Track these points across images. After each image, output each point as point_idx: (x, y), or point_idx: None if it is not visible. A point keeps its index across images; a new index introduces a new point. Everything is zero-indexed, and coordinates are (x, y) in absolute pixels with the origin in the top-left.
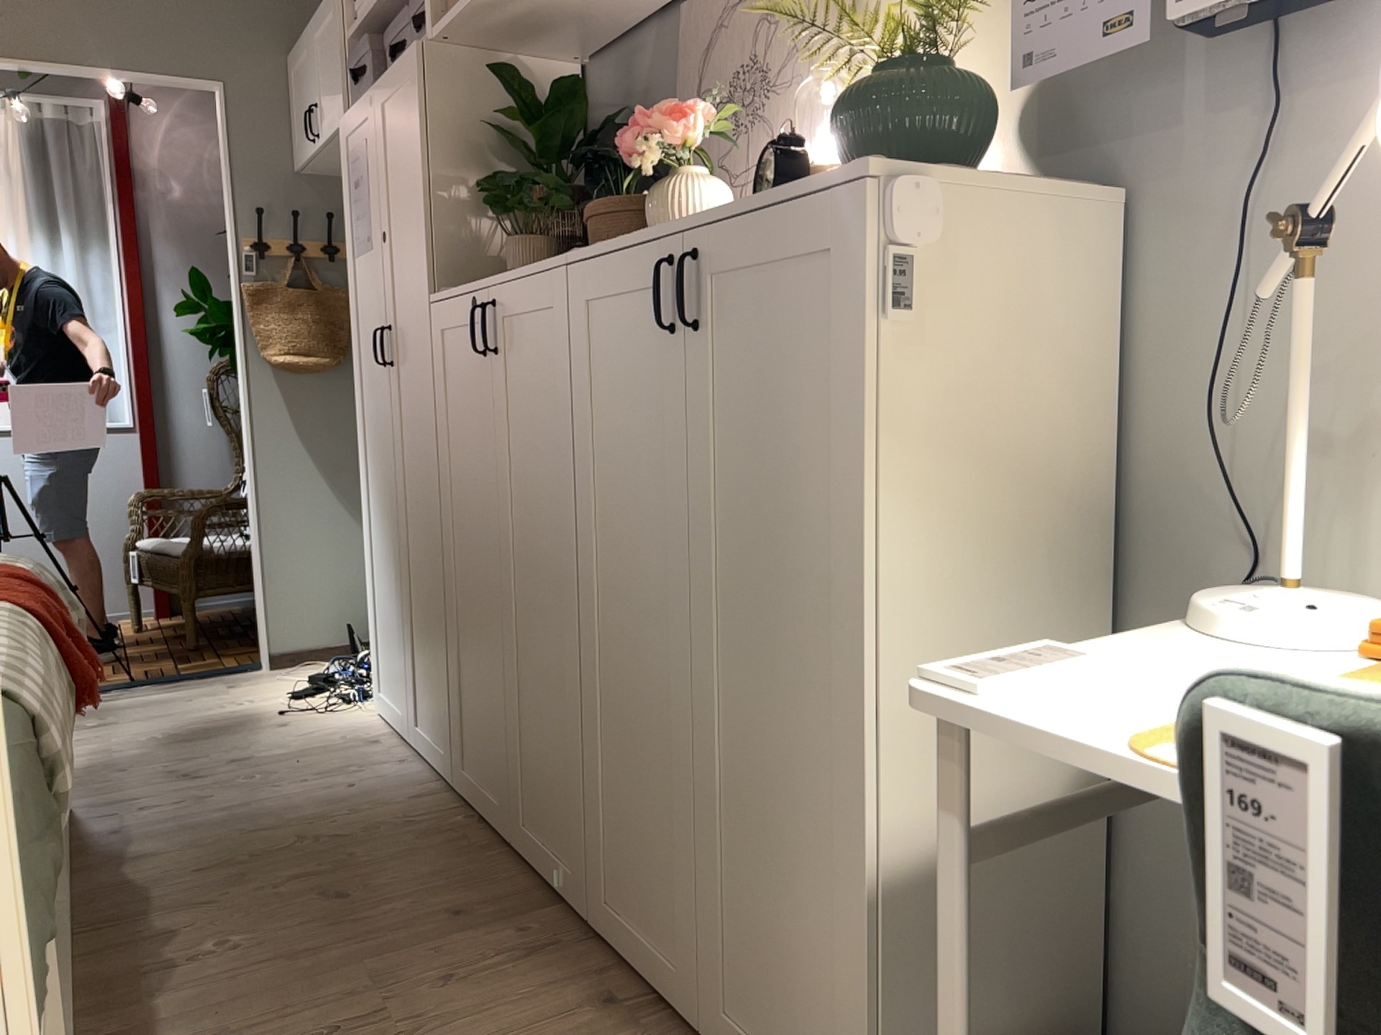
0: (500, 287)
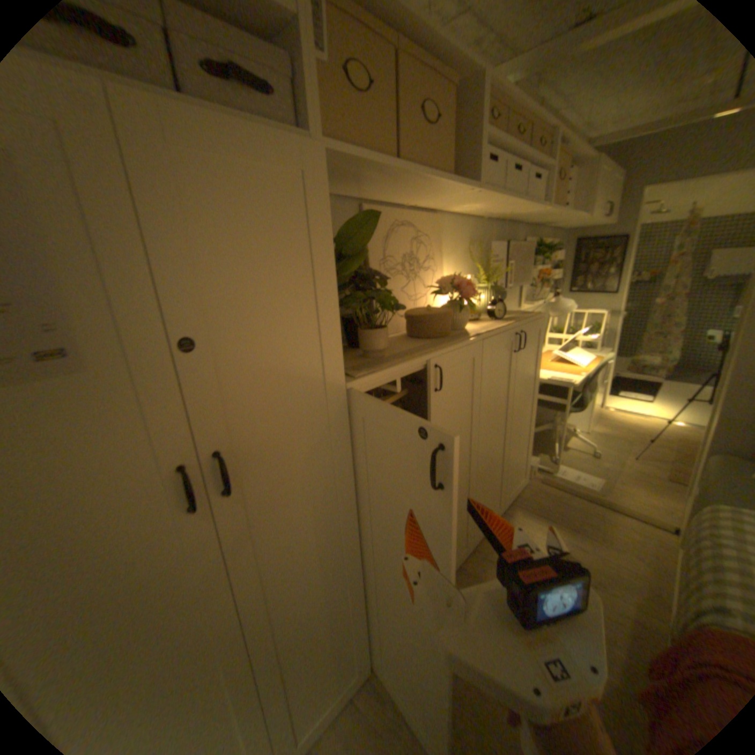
0: (443, 356)
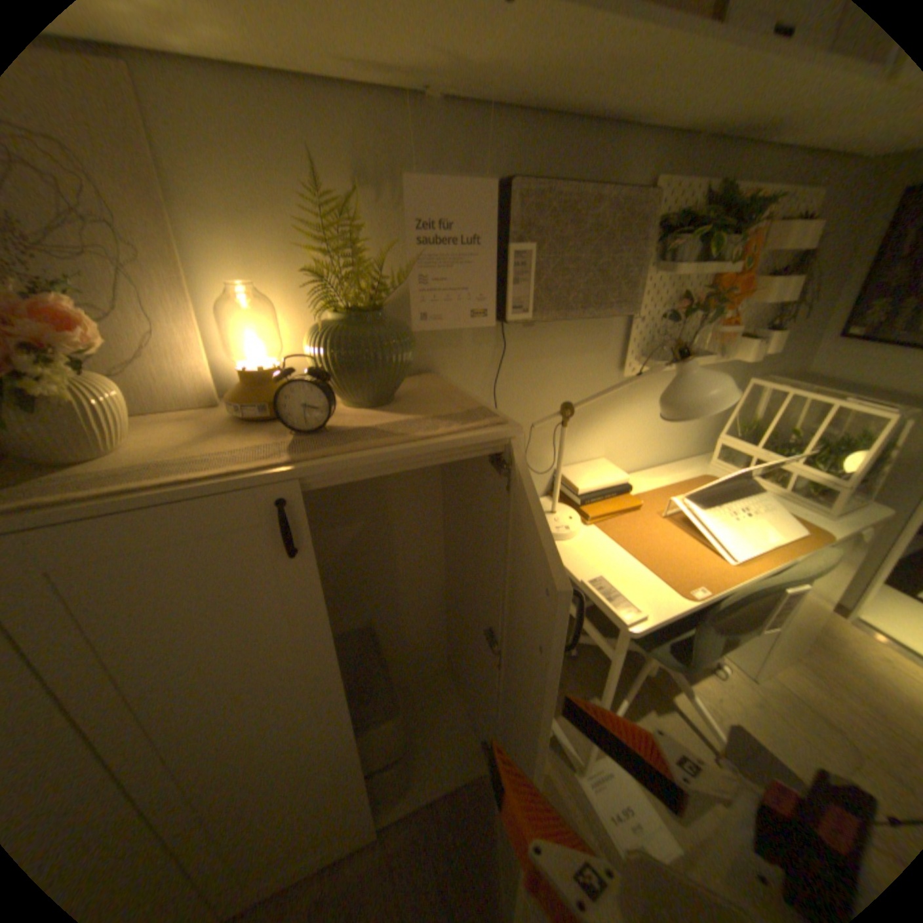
0: None
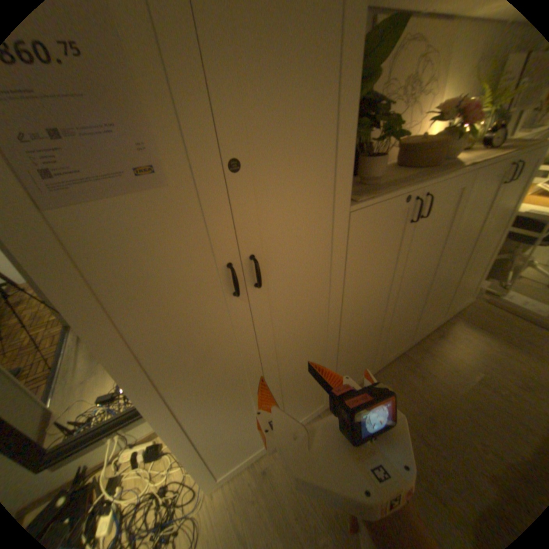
0: (437, 185)
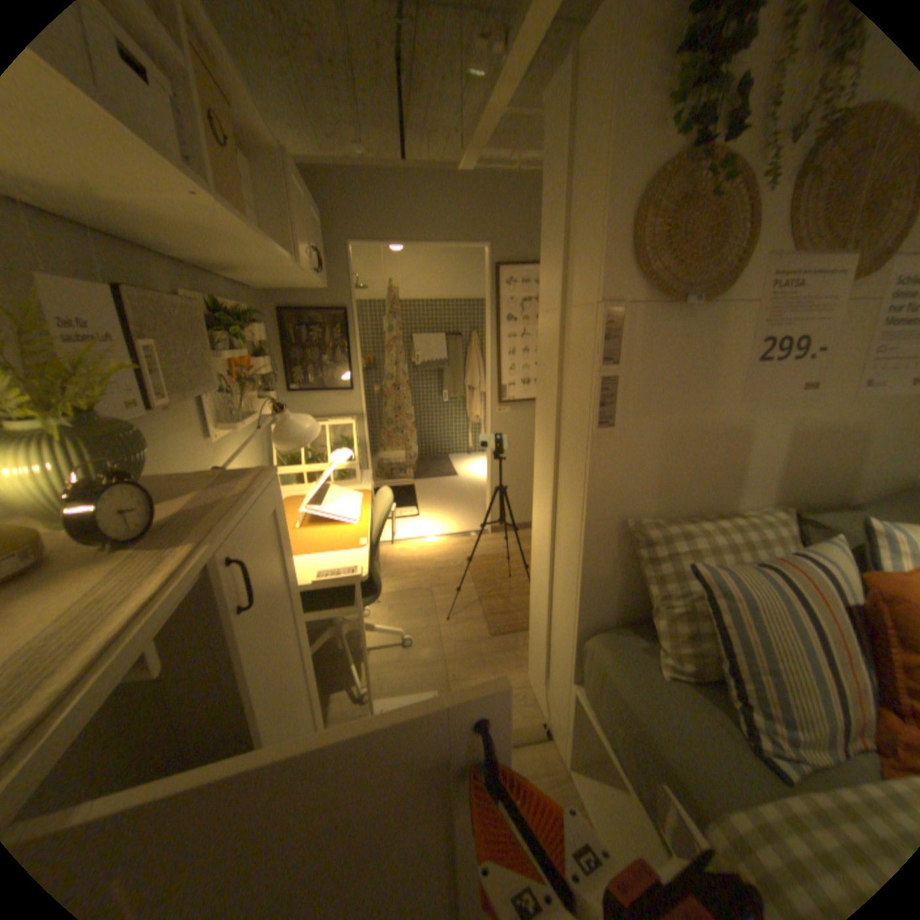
0: None
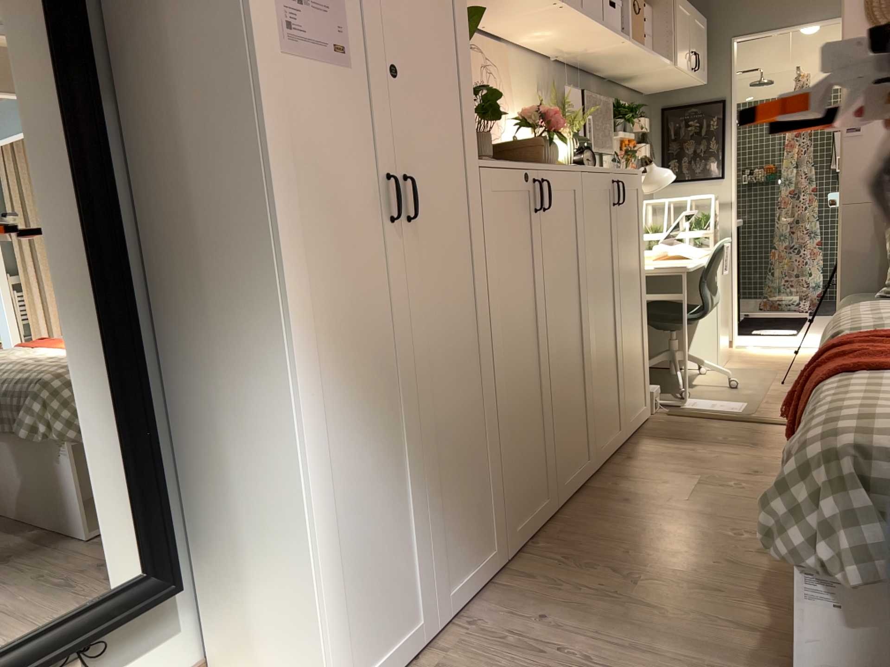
0: (545, 170)
